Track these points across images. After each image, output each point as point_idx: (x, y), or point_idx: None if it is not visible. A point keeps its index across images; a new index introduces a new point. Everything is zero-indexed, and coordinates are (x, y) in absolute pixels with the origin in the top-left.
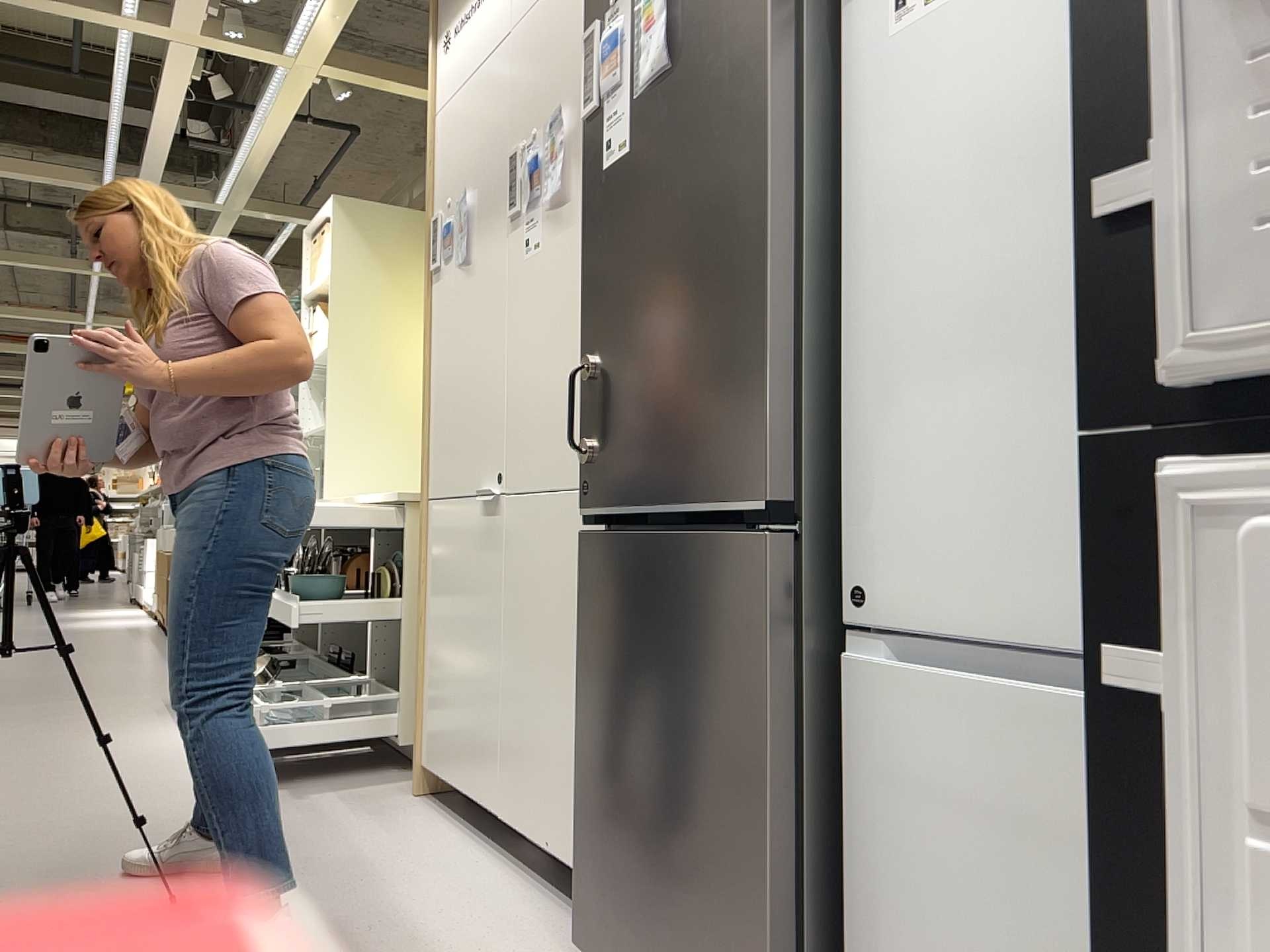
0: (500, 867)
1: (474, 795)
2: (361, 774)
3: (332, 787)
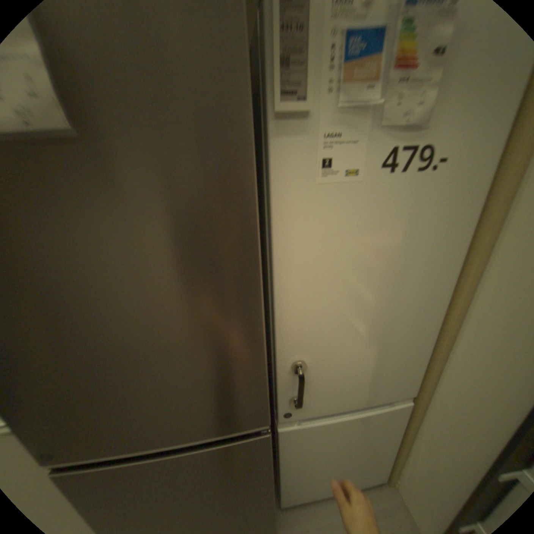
0: None
1: None
2: None
3: None
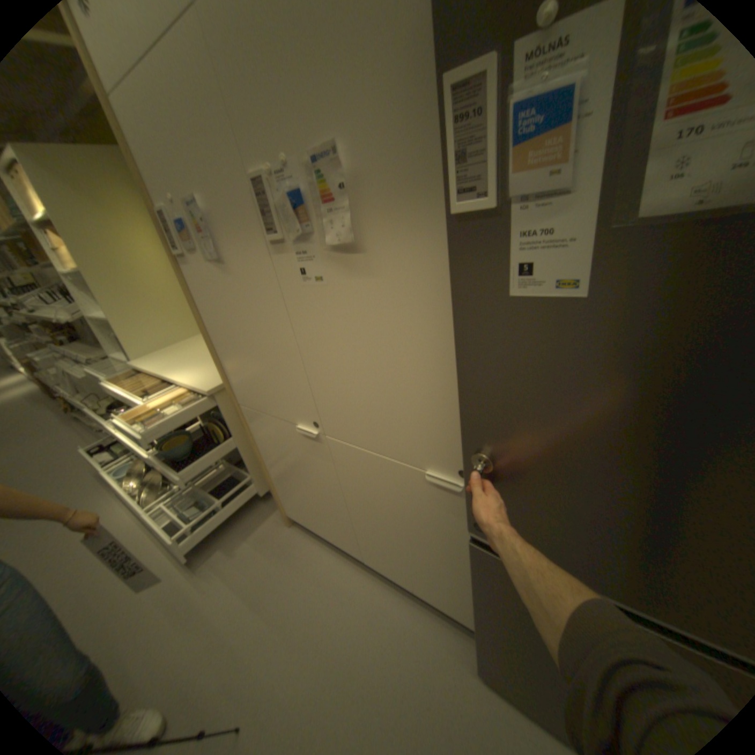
0: (374, 585)
1: (338, 545)
2: (246, 514)
3: (240, 535)
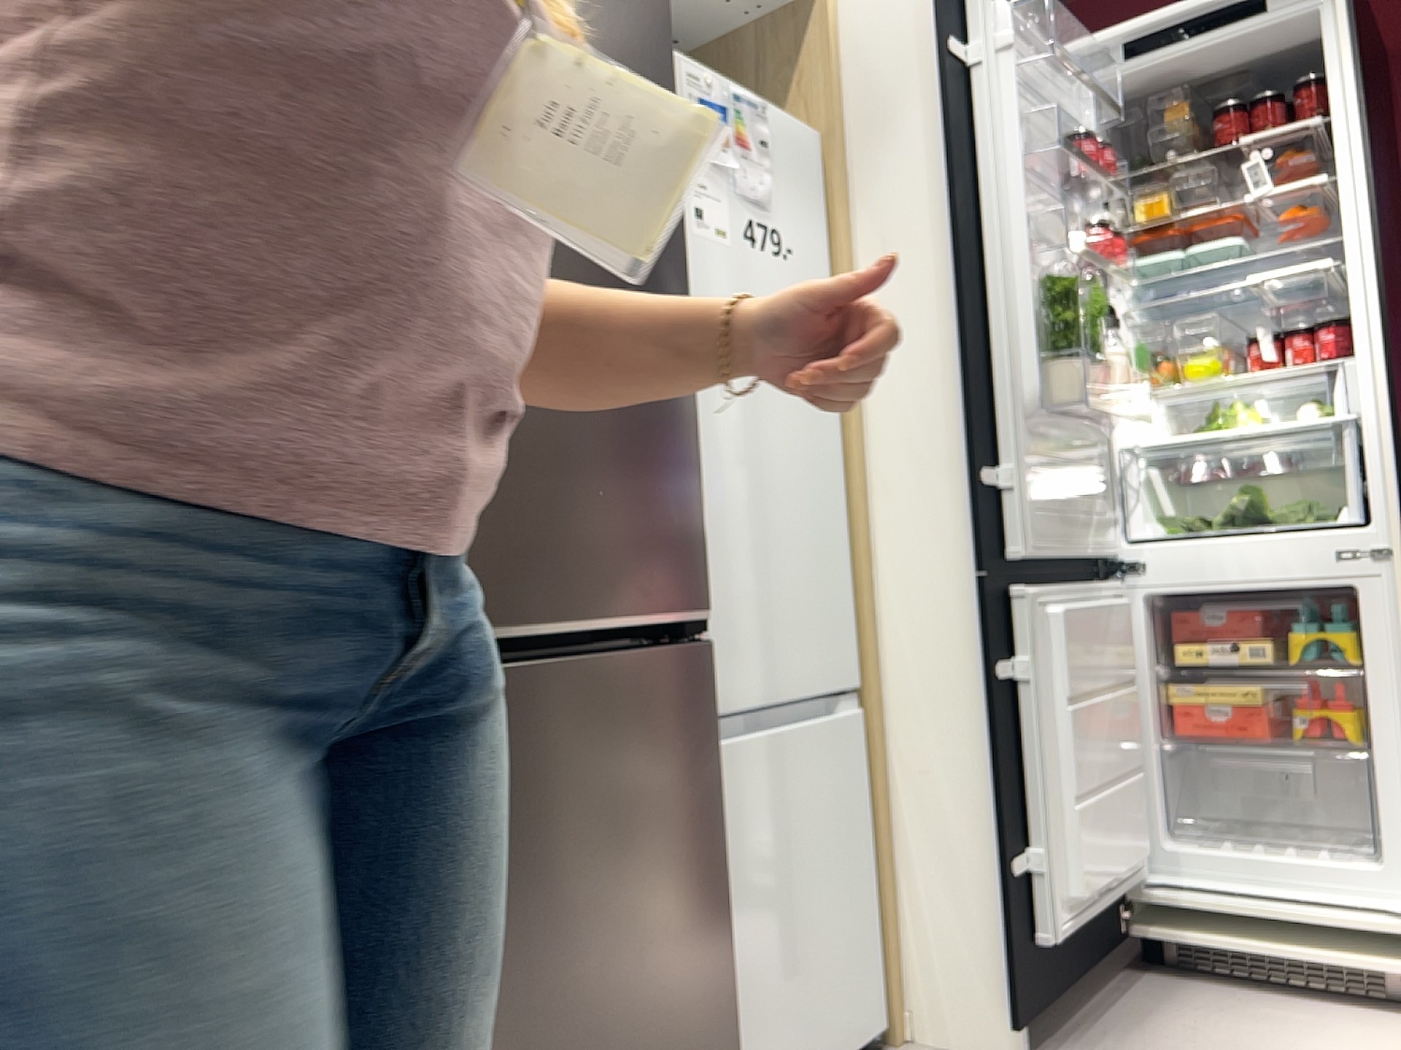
0: None
1: None
2: None
3: None
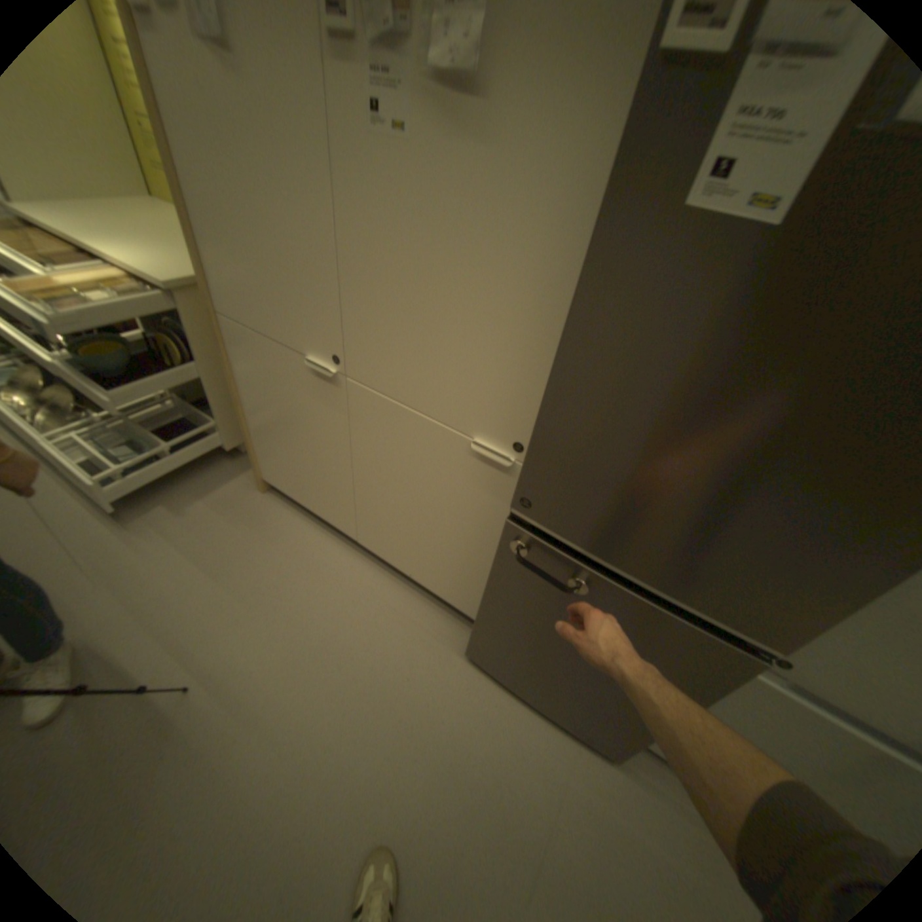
0: (367, 565)
1: (330, 520)
2: (205, 470)
3: (196, 493)
